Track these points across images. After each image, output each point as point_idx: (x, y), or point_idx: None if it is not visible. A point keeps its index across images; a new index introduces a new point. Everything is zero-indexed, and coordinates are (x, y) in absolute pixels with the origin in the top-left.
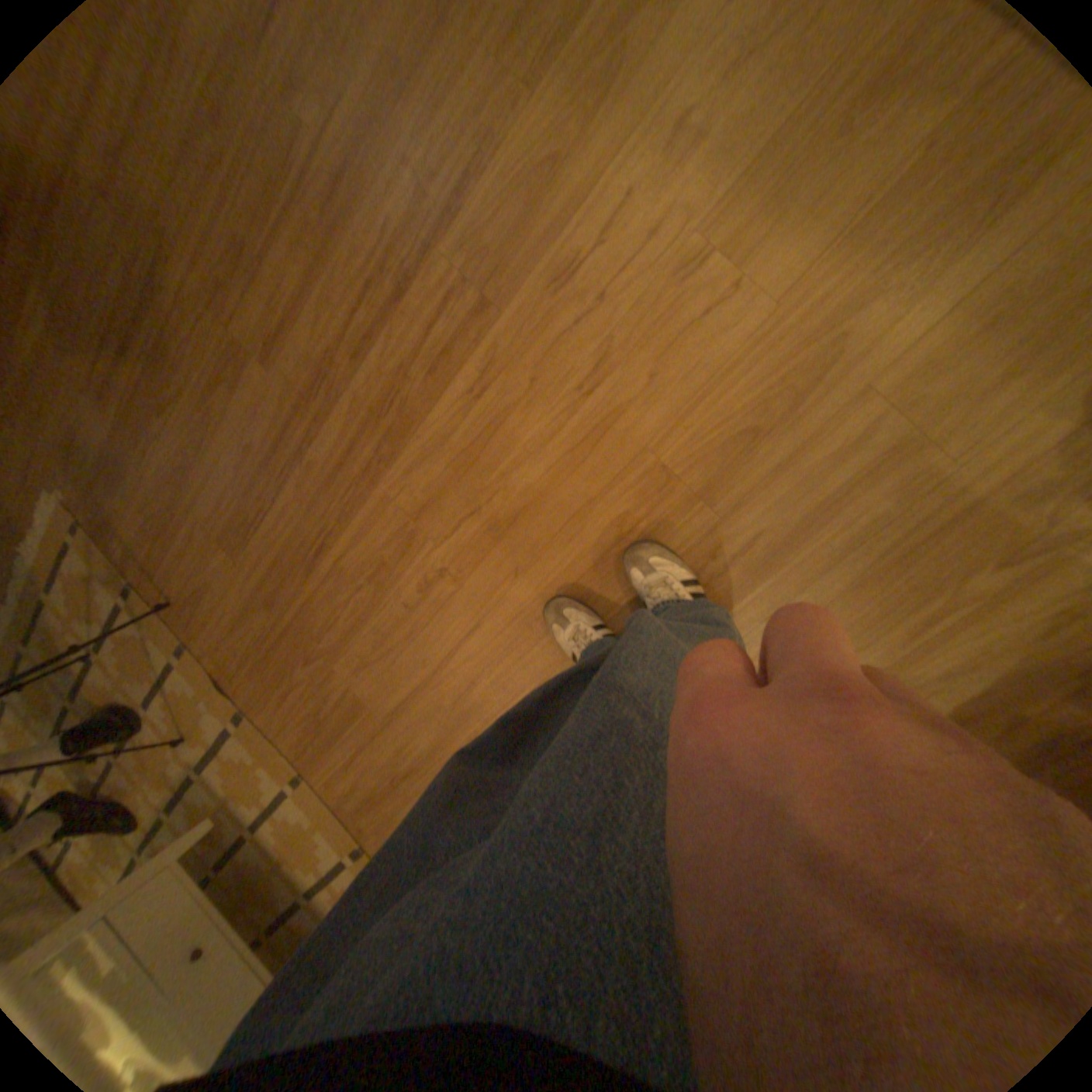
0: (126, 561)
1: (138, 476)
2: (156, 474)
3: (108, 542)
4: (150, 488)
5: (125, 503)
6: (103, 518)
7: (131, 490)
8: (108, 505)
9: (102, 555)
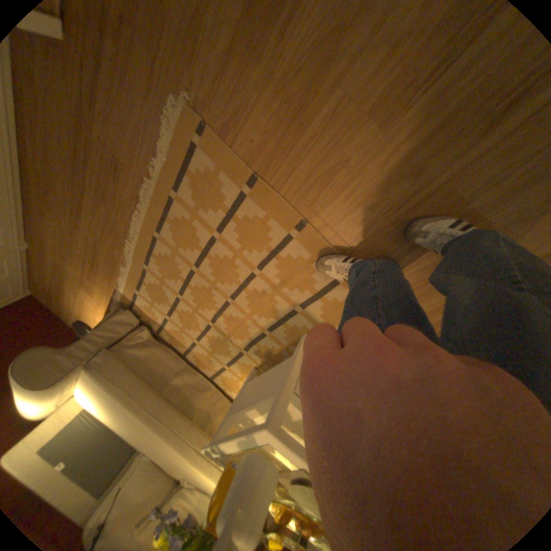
0: (260, 153)
1: (284, 55)
2: (309, 47)
3: (242, 137)
4: (298, 67)
5: (266, 92)
6: (238, 113)
7: (275, 74)
8: (245, 97)
9: (235, 150)
